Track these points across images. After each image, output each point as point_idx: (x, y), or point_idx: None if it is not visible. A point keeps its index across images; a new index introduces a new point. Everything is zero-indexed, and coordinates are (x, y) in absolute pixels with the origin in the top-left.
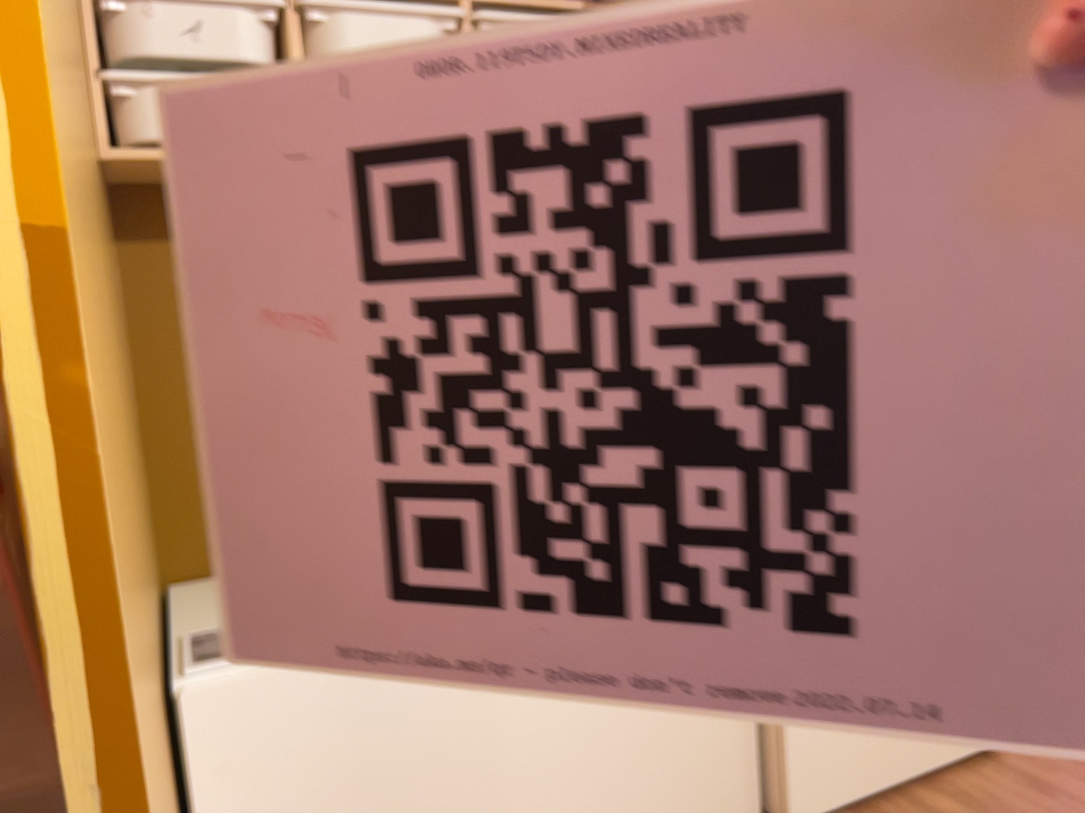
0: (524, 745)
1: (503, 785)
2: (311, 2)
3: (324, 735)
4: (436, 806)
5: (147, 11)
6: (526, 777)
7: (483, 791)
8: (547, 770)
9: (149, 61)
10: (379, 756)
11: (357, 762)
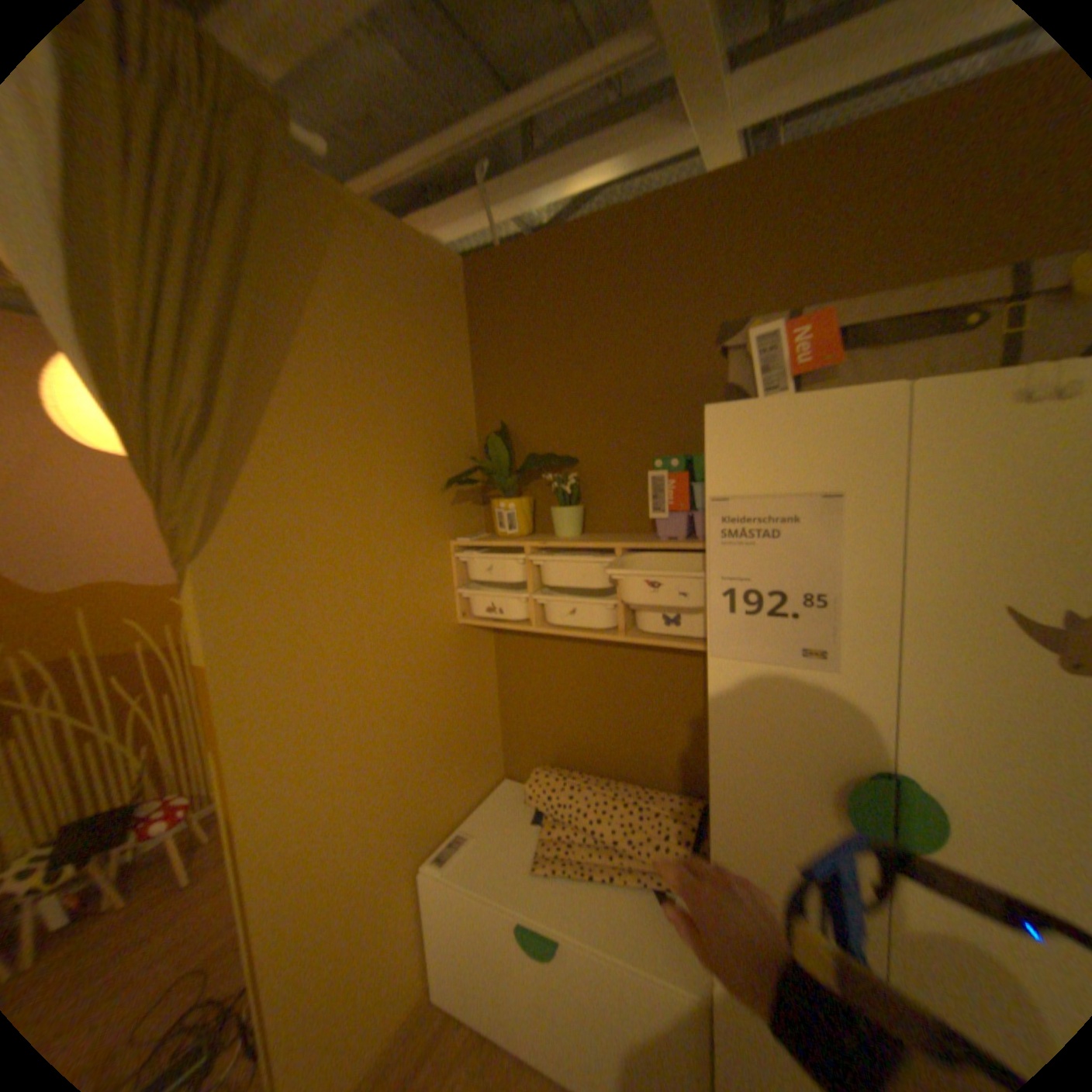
0: (547, 996)
1: (536, 1005)
2: (534, 557)
3: (463, 923)
4: (505, 987)
5: (473, 563)
6: (548, 1011)
7: (526, 999)
8: (558, 1017)
9: (479, 579)
10: (483, 947)
11: (474, 943)
